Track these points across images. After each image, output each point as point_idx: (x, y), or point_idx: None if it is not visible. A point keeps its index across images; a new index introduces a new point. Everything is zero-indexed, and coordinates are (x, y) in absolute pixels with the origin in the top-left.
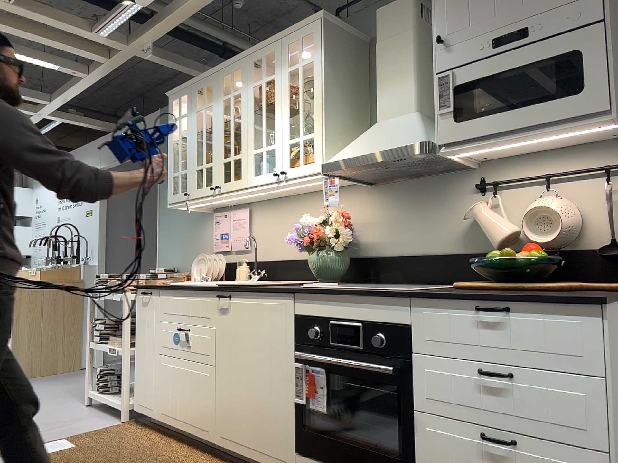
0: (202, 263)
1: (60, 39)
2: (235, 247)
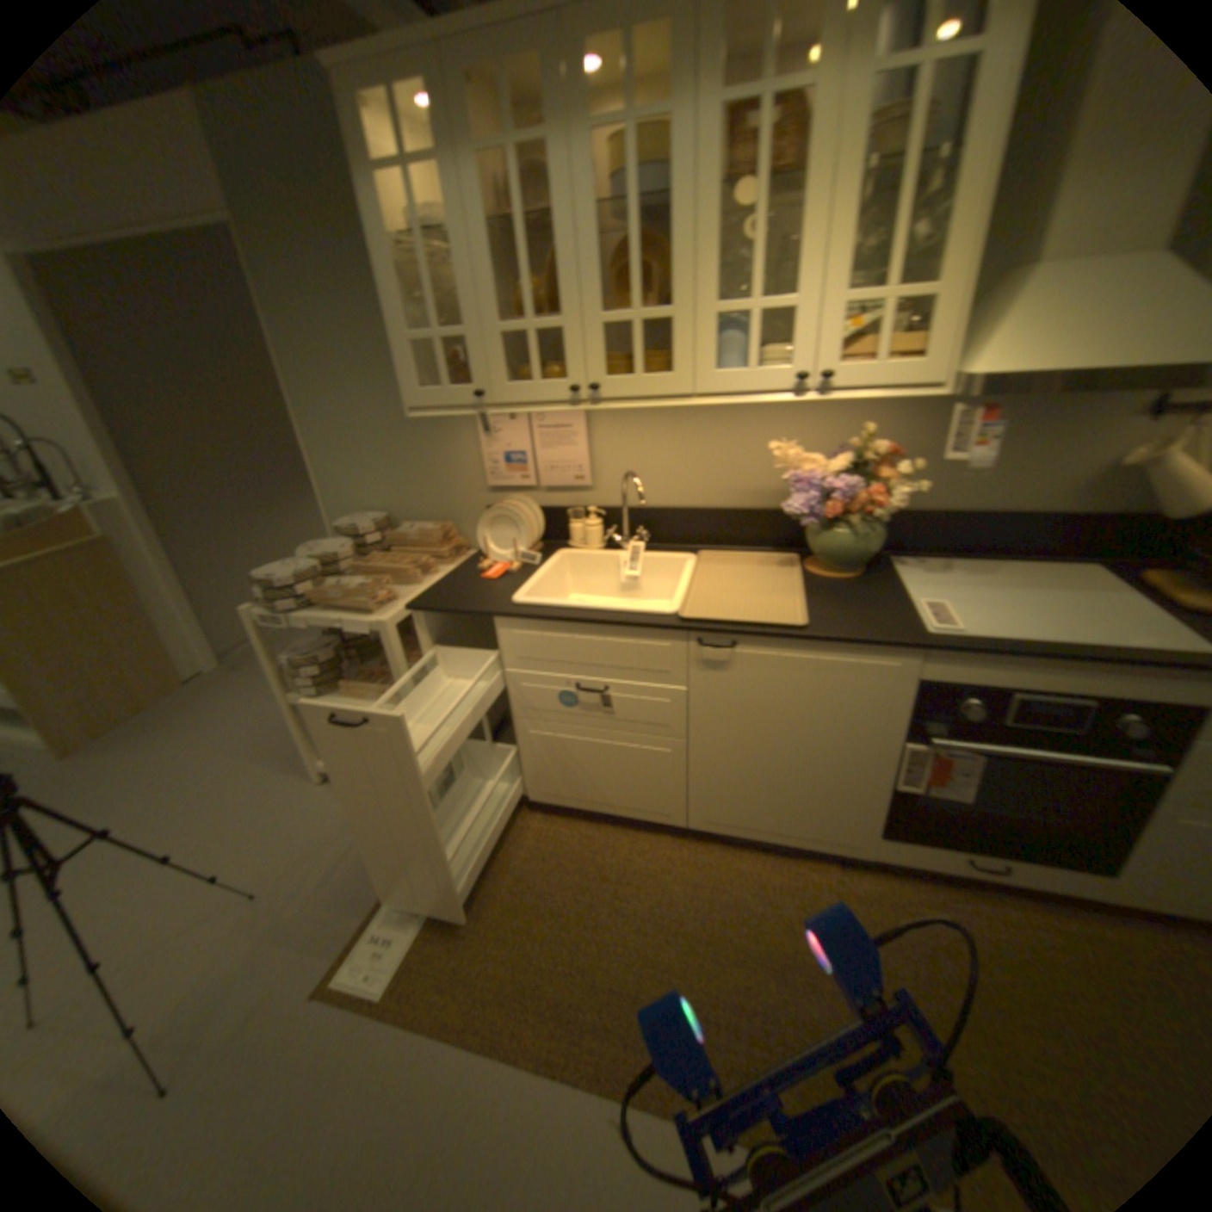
0: (503, 525)
1: None
2: (554, 483)
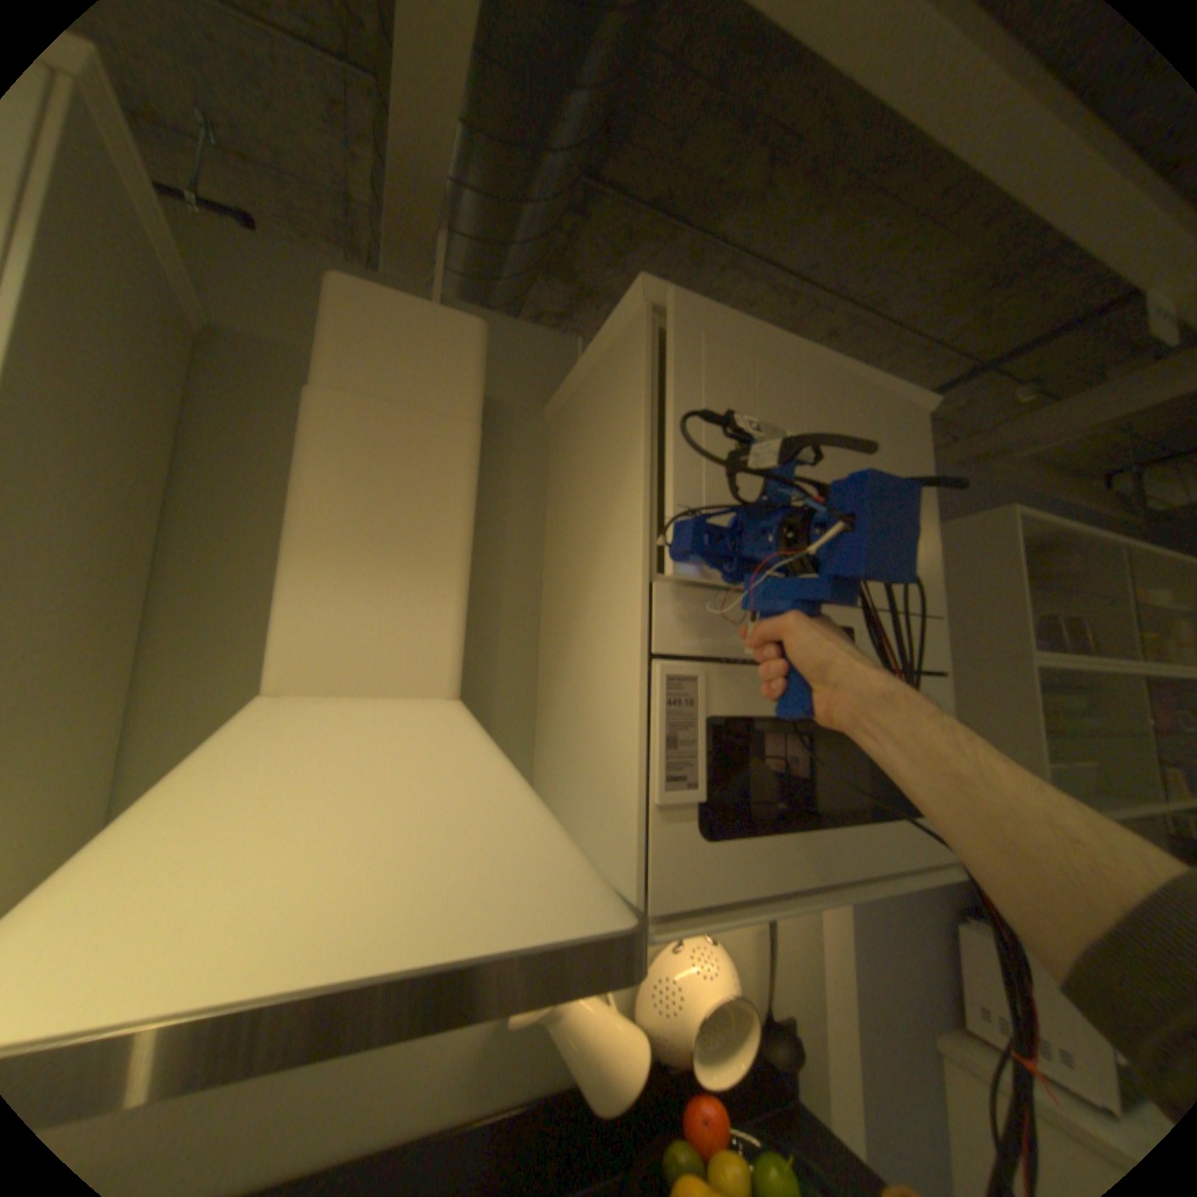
0: None
1: None
2: None
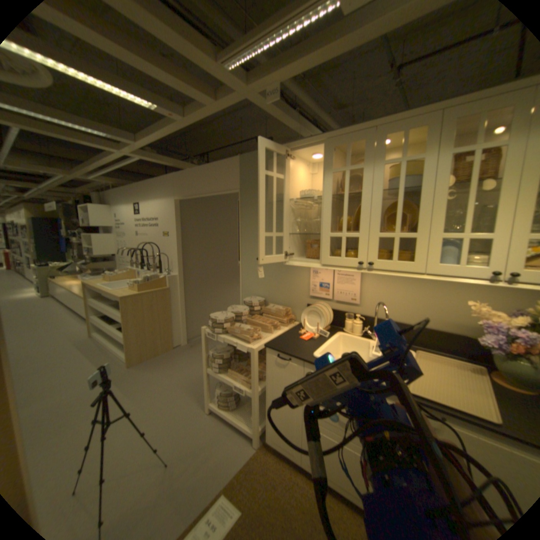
0: (313, 314)
1: (165, 68)
2: (340, 299)
